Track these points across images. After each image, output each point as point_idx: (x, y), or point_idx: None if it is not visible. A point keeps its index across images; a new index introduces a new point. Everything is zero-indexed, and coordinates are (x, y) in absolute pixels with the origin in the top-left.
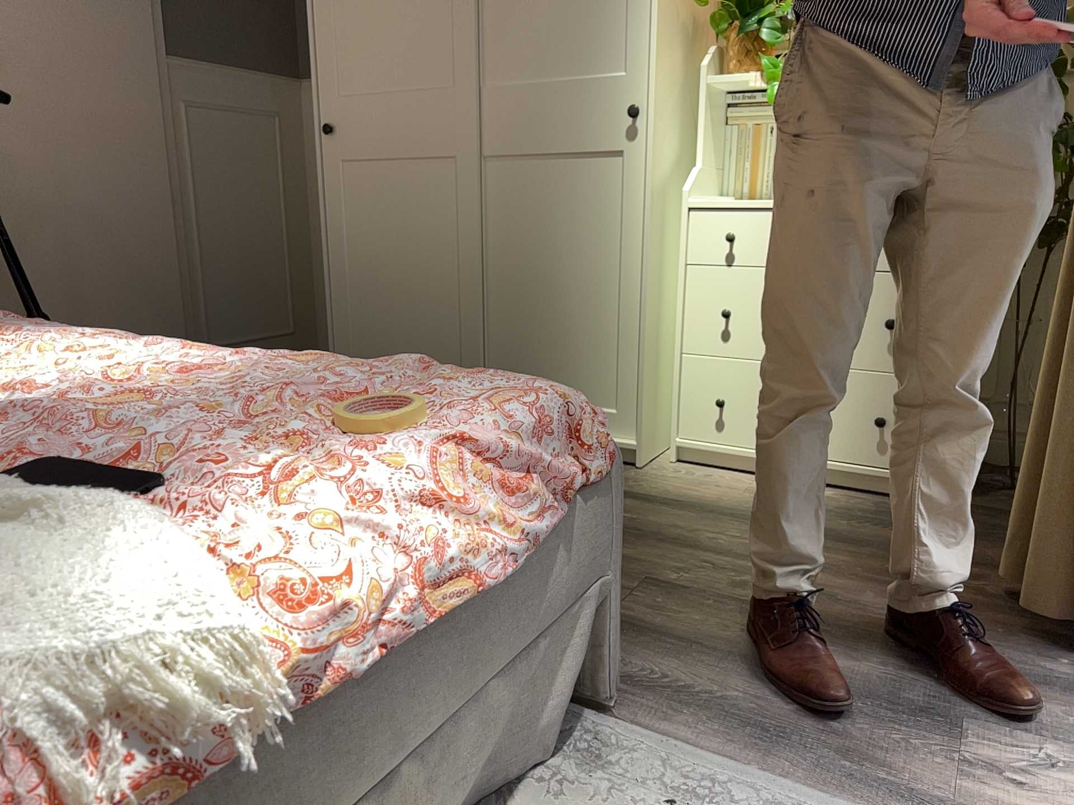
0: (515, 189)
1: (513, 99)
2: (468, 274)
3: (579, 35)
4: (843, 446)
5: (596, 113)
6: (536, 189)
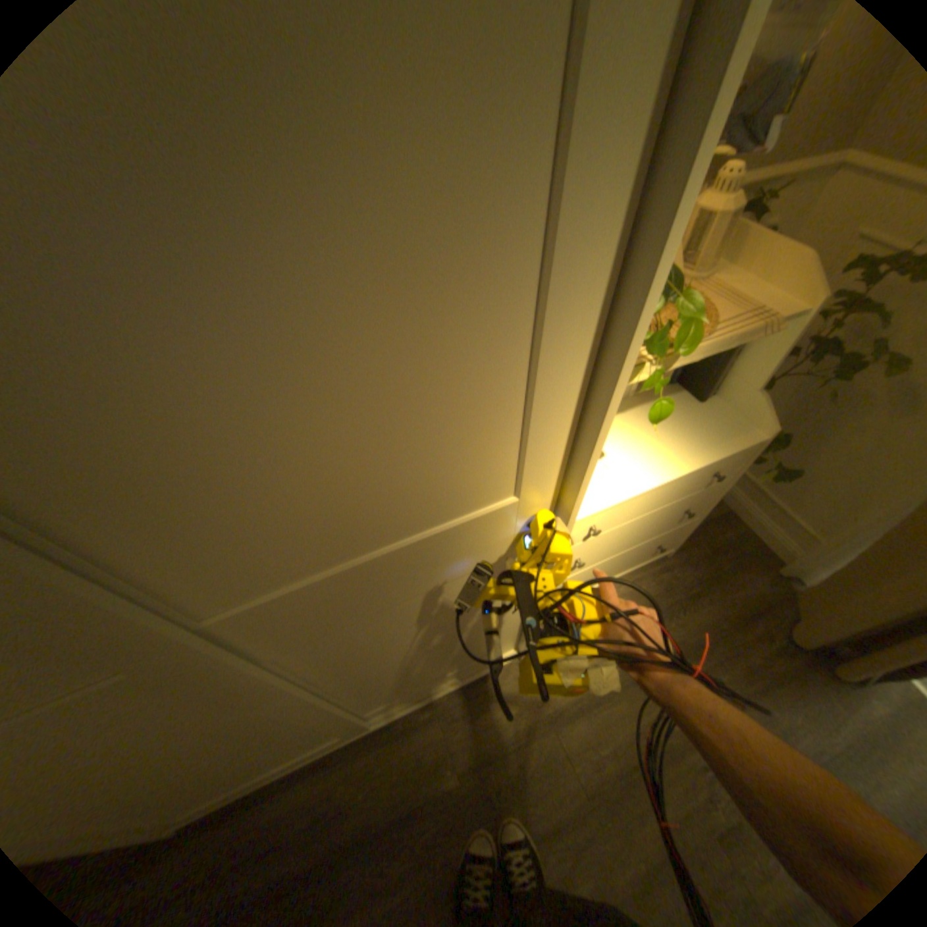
0: (341, 645)
1: (296, 600)
2: (309, 717)
3: (422, 484)
4: (632, 564)
5: (469, 546)
6: (379, 628)
